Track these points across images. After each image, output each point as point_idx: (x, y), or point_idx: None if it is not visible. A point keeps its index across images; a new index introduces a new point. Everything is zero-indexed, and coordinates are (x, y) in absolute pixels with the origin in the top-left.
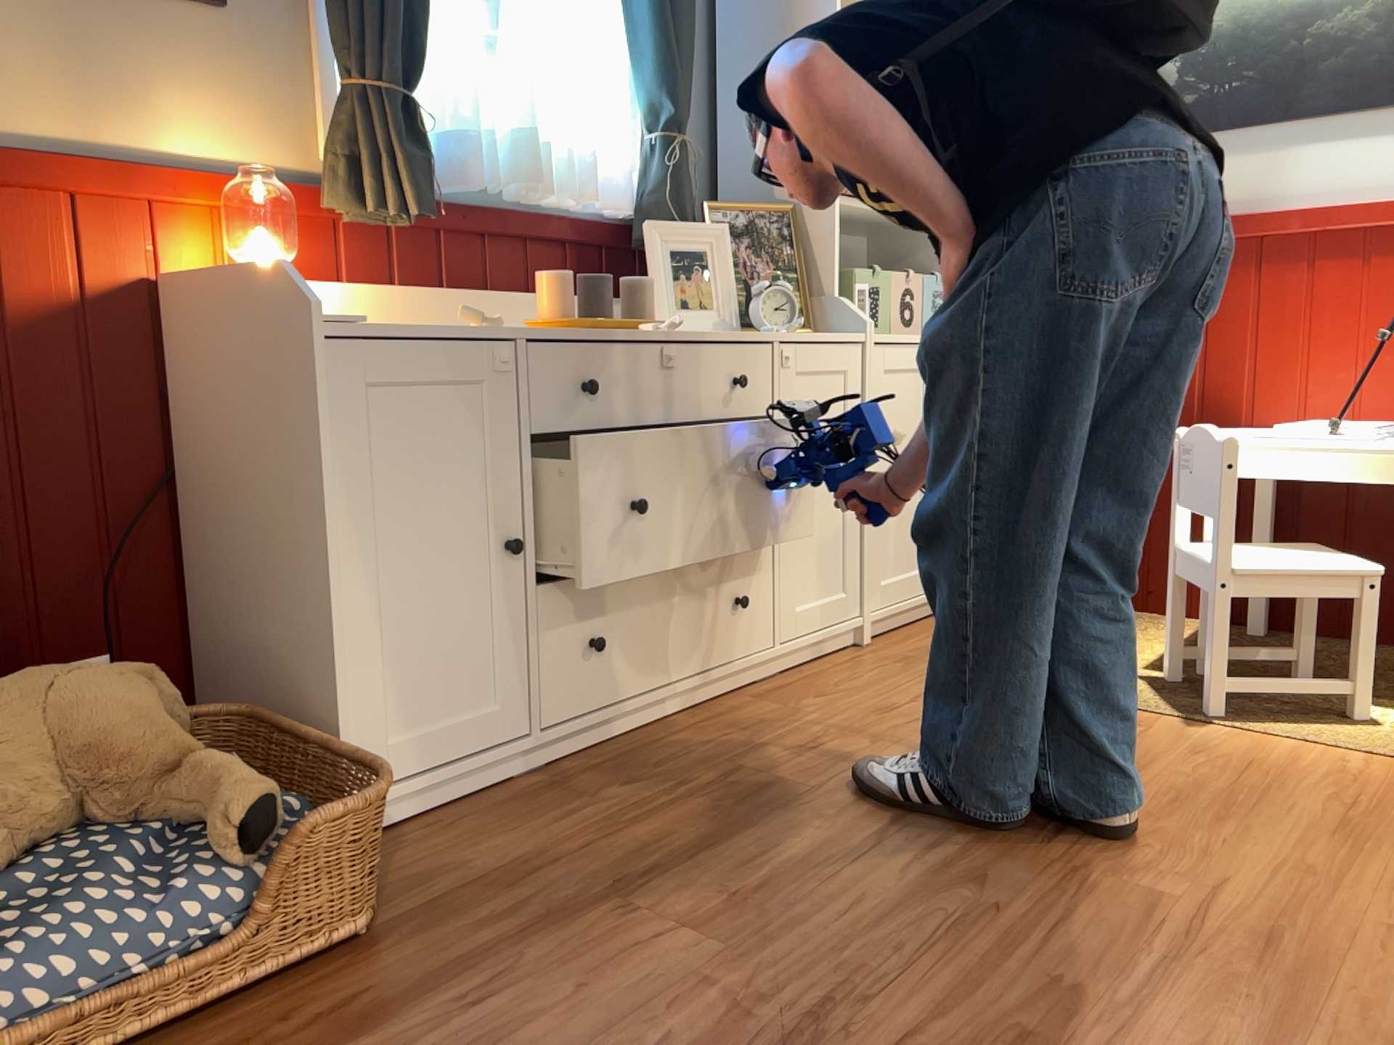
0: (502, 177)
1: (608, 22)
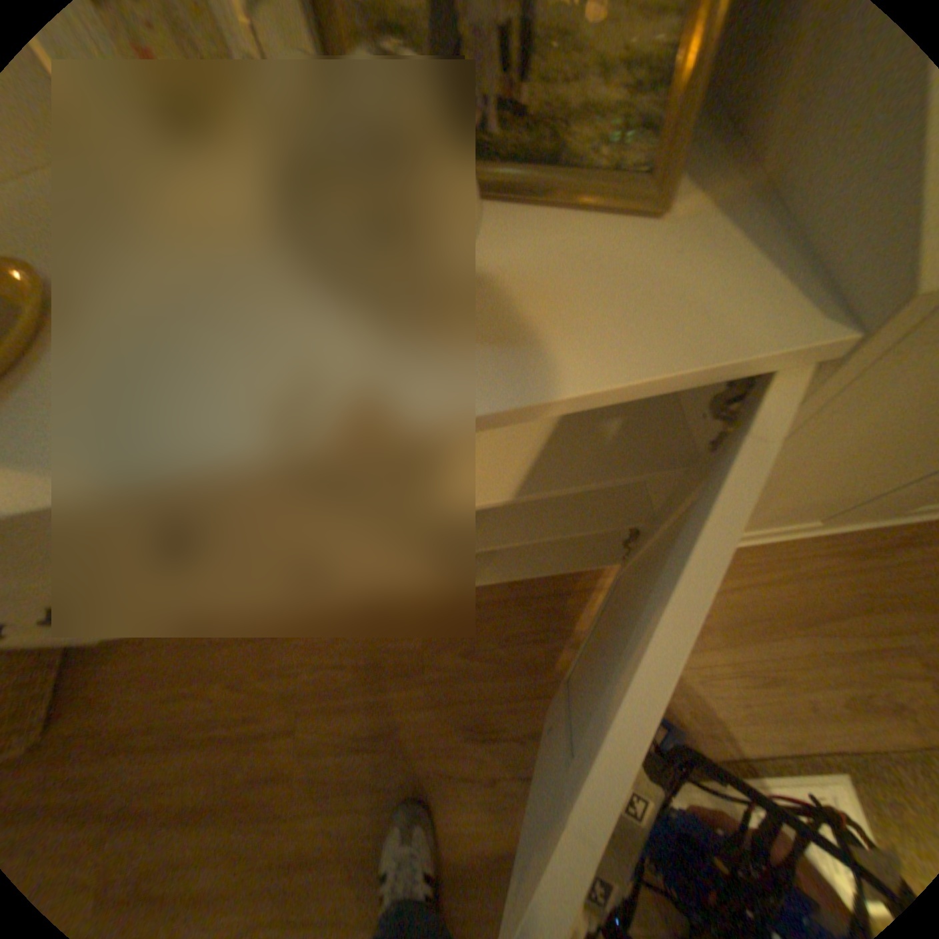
0: None
1: None
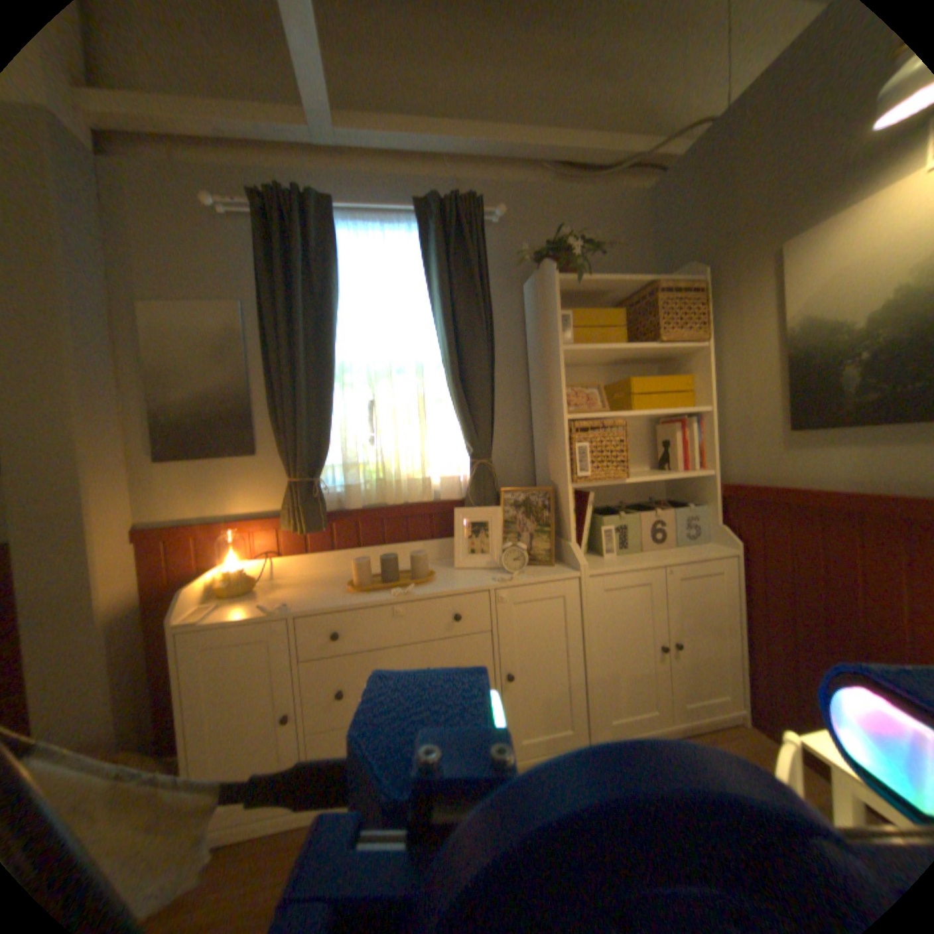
0: (380, 496)
1: (448, 408)
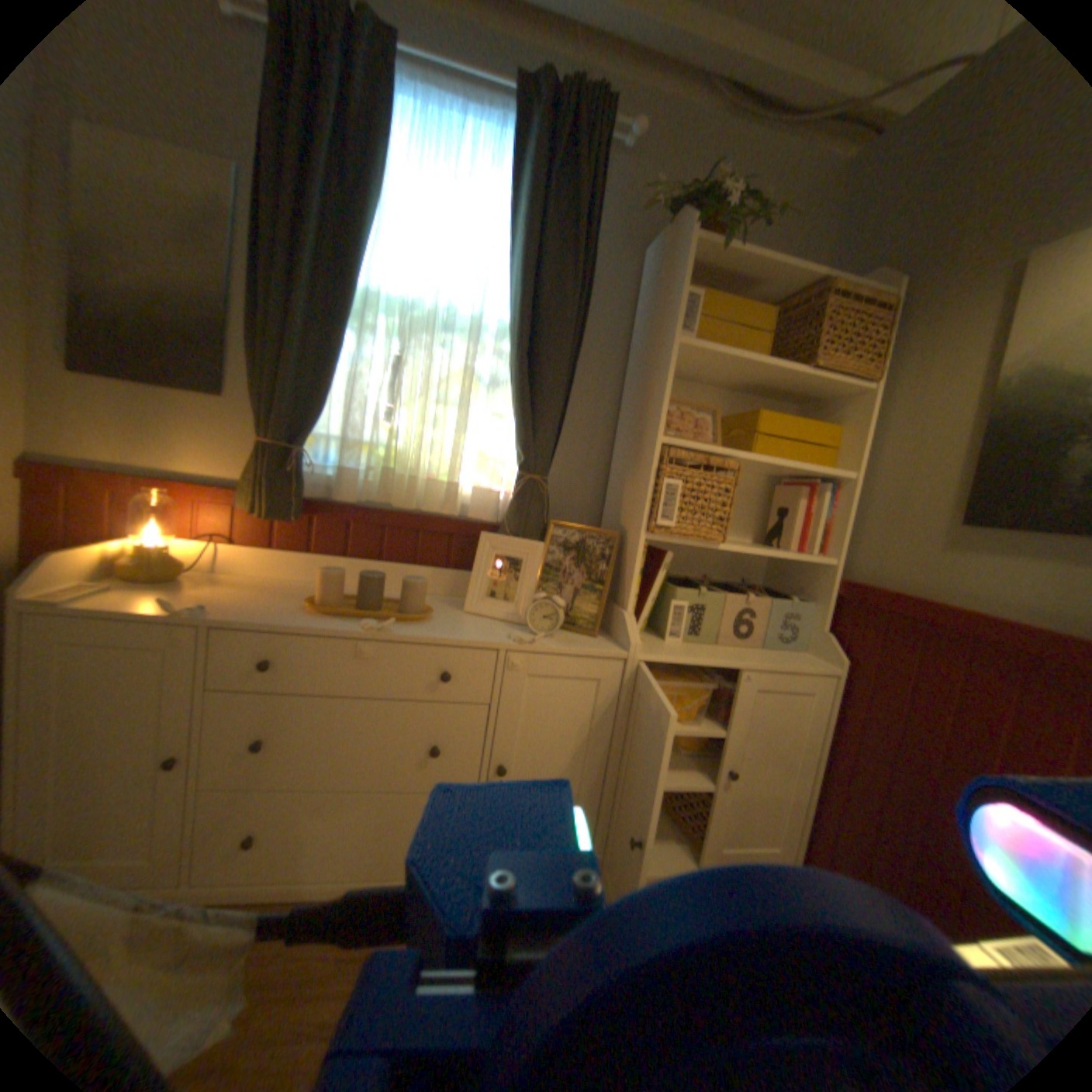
0: (385, 495)
1: (505, 397)
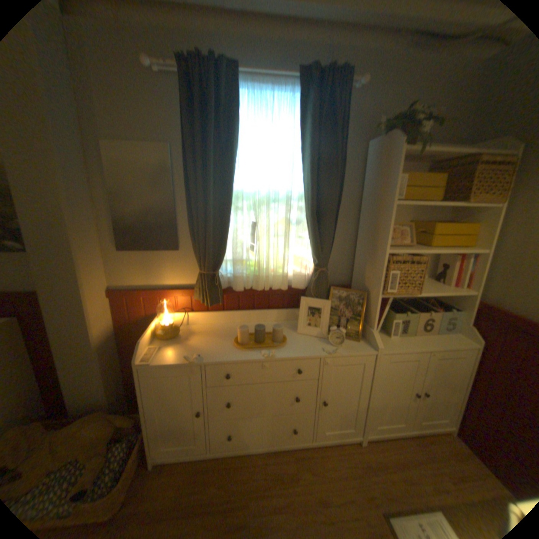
0: (254, 283)
1: (303, 229)
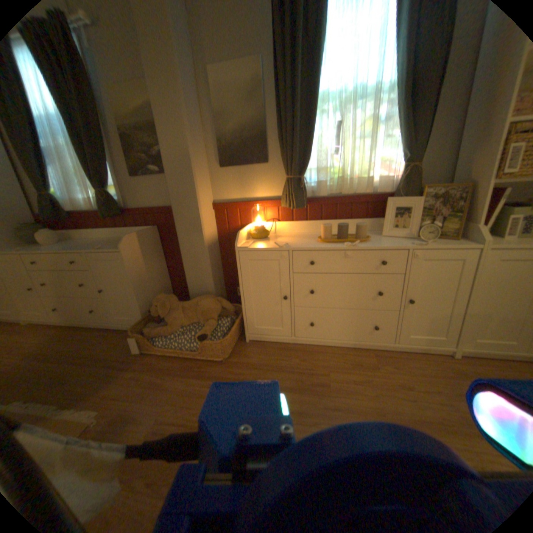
0: (338, 189)
1: (394, 124)
